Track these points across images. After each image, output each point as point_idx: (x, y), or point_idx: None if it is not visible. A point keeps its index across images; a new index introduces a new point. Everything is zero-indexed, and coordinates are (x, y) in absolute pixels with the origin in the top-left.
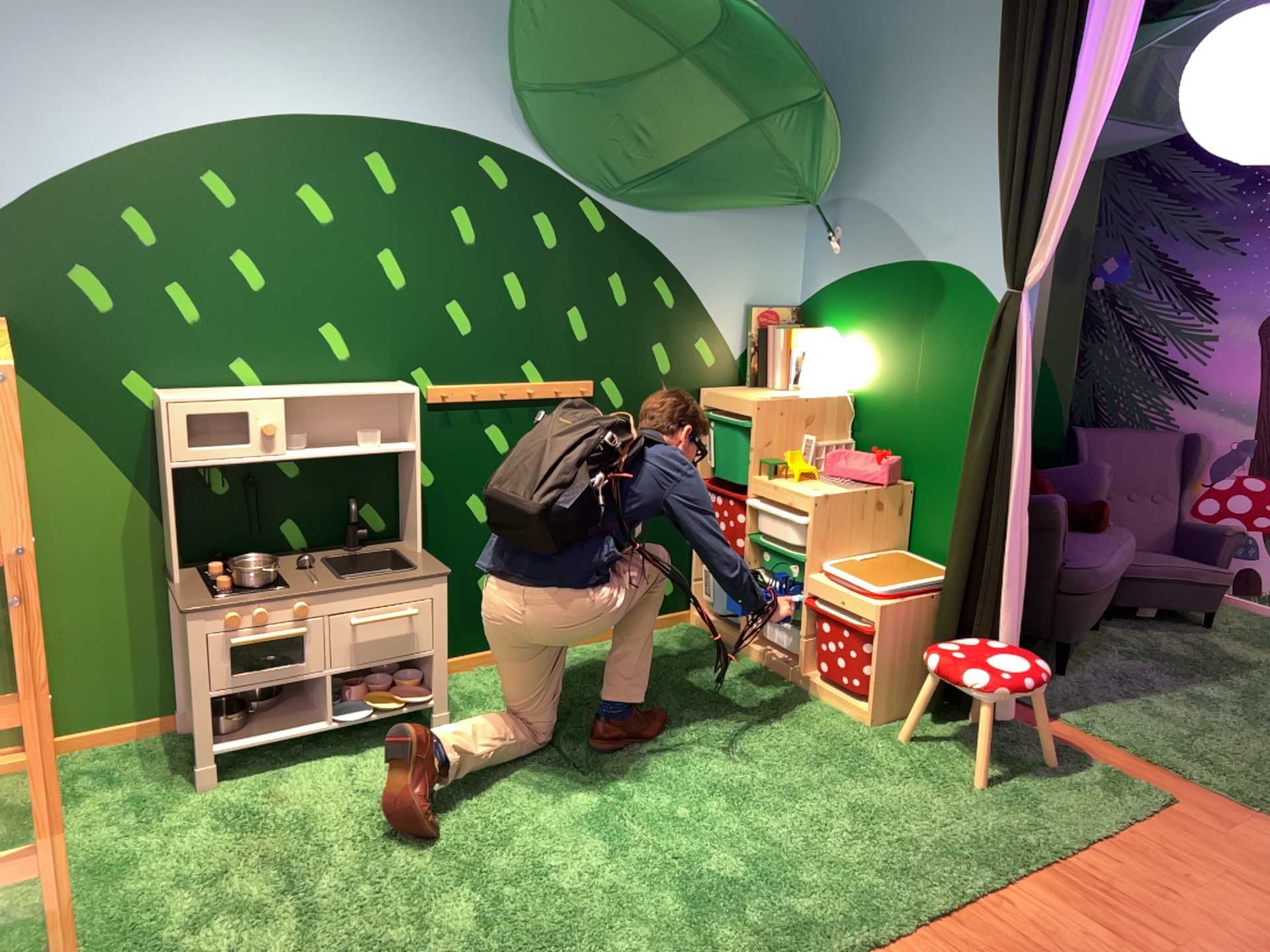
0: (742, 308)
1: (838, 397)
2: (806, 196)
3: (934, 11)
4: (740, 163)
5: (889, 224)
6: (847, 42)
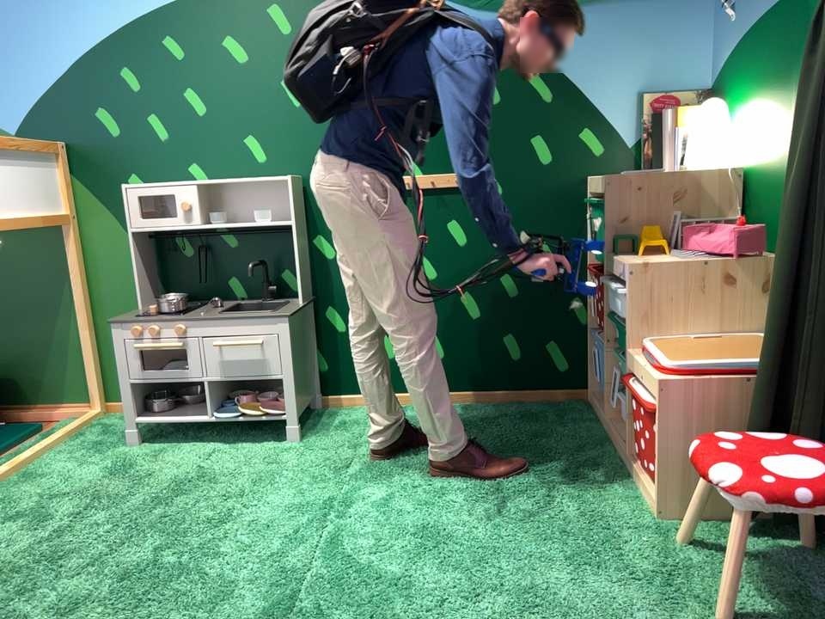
0: (637, 93)
1: (726, 169)
2: None
3: None
4: None
5: None
6: None
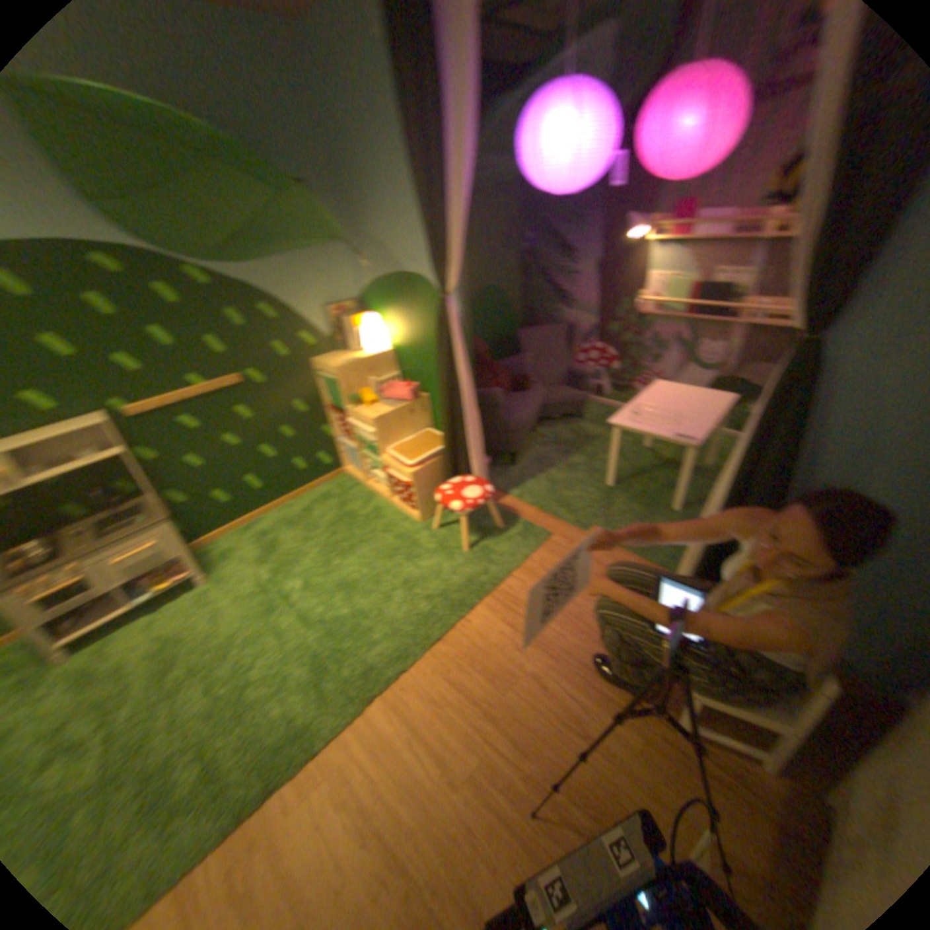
0: (321, 307)
1: (385, 351)
2: (333, 233)
3: (371, 87)
4: (282, 218)
5: (385, 246)
6: (332, 114)
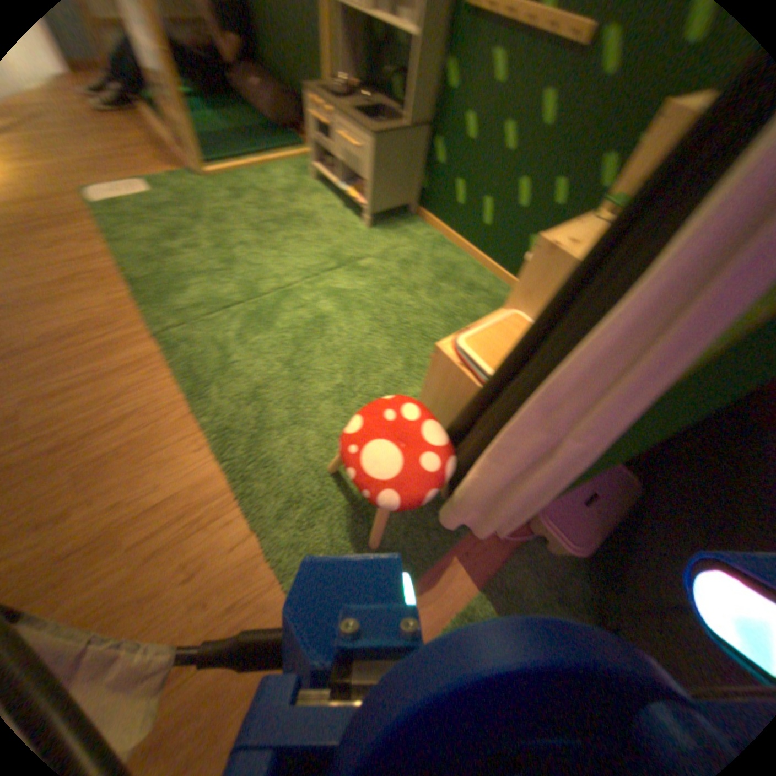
0: None
1: None
2: None
3: None
4: None
5: None
6: None
